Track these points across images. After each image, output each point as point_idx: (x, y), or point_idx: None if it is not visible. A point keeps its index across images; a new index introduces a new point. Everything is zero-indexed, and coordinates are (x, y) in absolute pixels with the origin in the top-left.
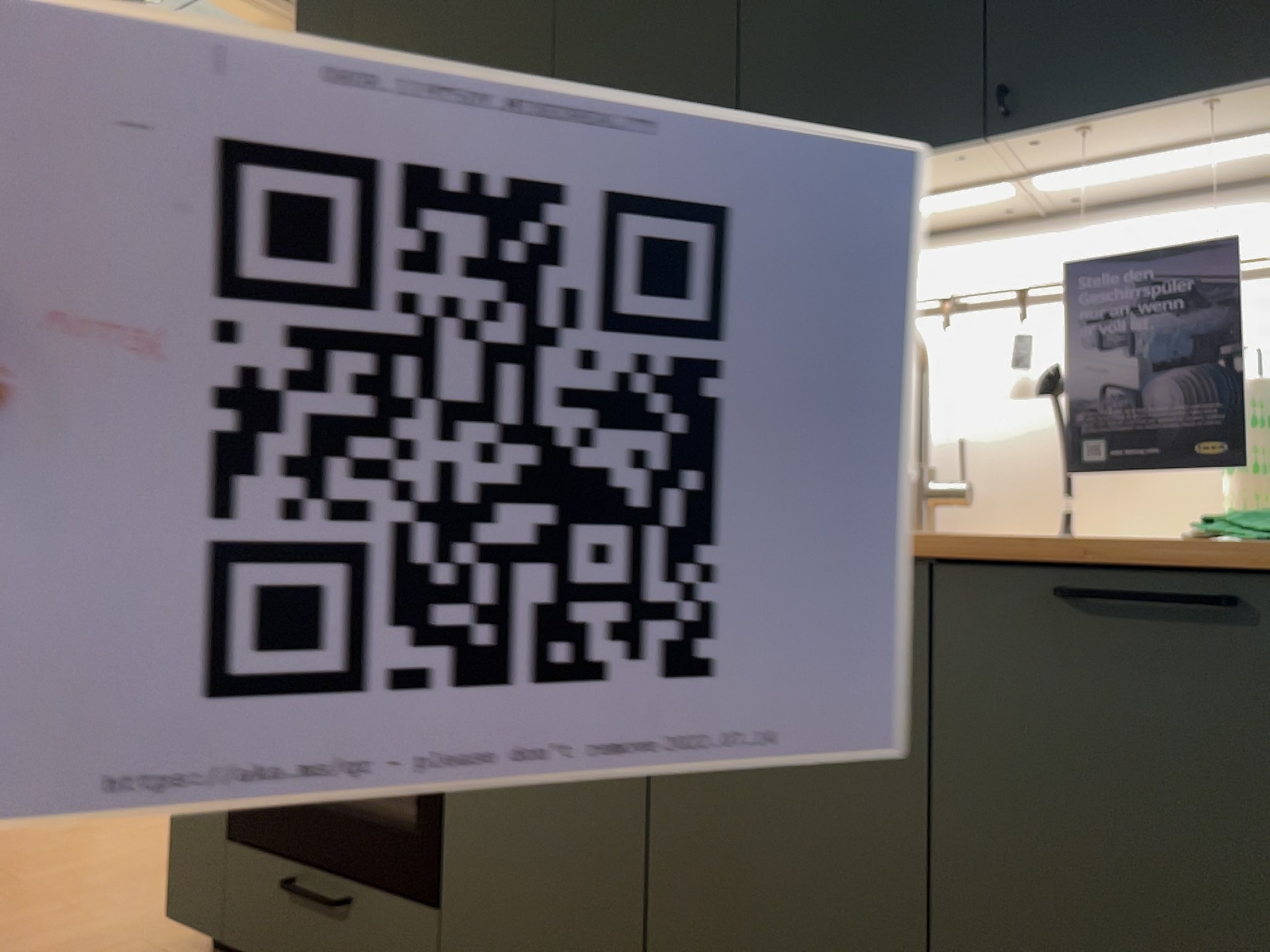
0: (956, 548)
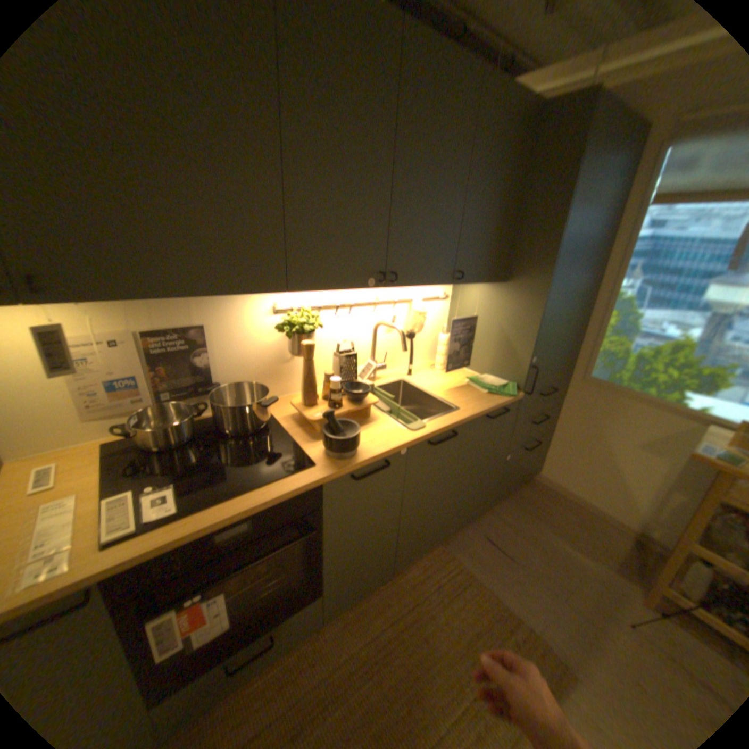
0: (477, 416)
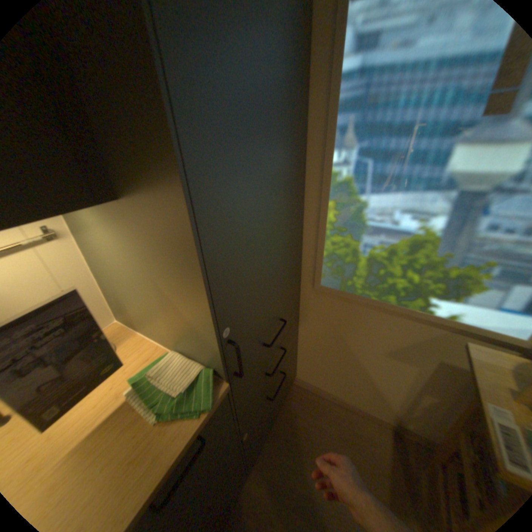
0: None
